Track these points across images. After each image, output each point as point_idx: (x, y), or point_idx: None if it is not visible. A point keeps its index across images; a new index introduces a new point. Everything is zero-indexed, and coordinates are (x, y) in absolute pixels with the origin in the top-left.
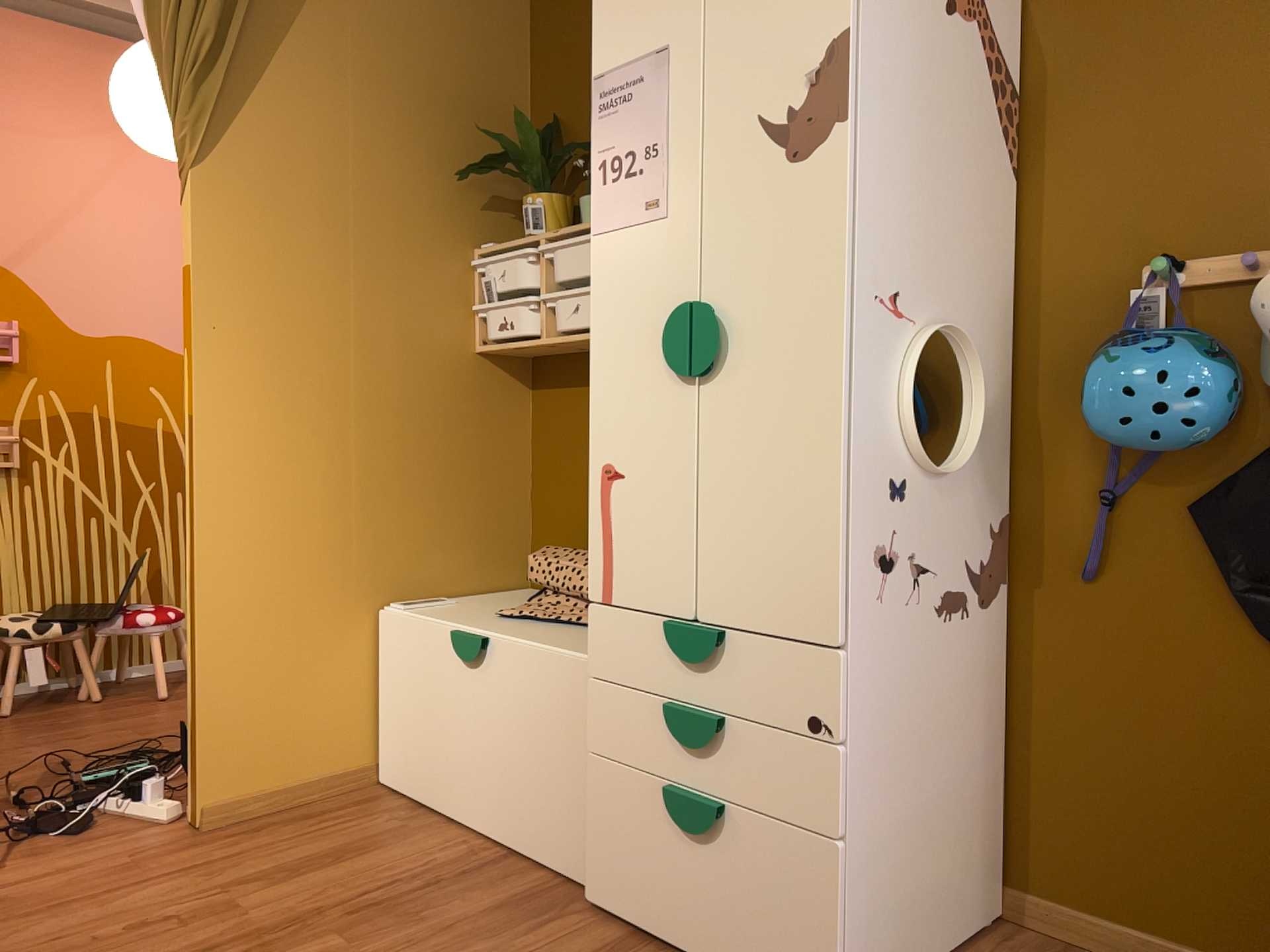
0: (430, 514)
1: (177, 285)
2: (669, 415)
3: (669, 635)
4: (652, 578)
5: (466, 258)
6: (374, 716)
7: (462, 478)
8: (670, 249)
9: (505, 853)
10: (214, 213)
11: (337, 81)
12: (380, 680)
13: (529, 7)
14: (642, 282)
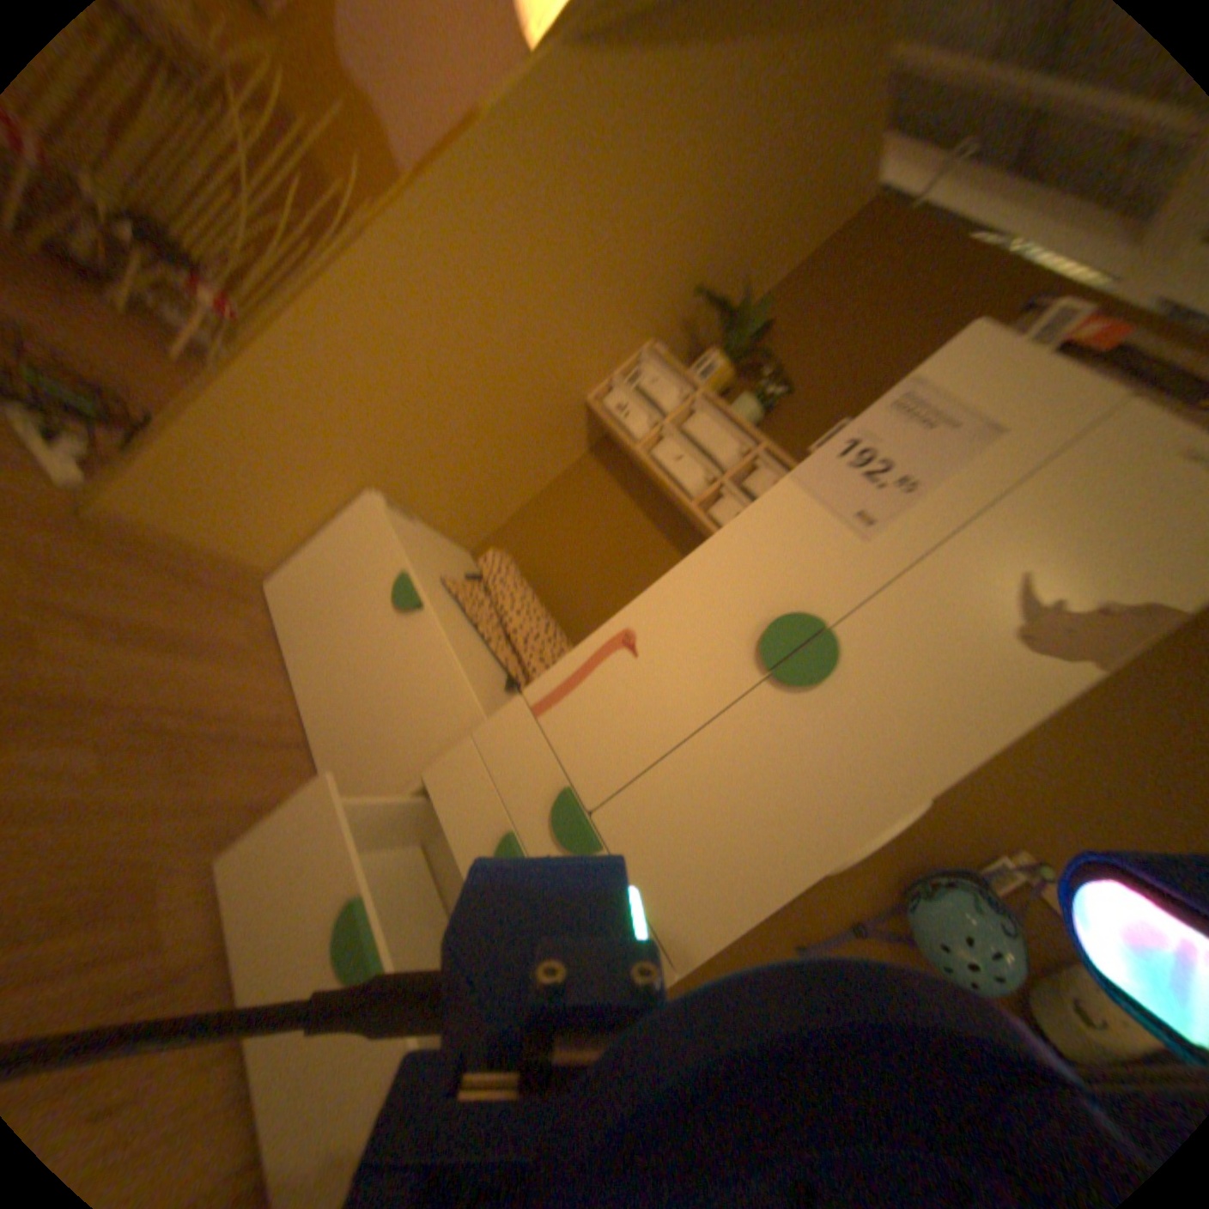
0: (458, 470)
1: (433, 123)
2: (713, 670)
3: (558, 799)
4: (584, 749)
5: (638, 345)
6: (298, 554)
7: (497, 467)
8: (840, 569)
9: (302, 749)
10: (535, 107)
11: (704, 132)
12: (325, 536)
13: (826, 241)
14: (792, 561)
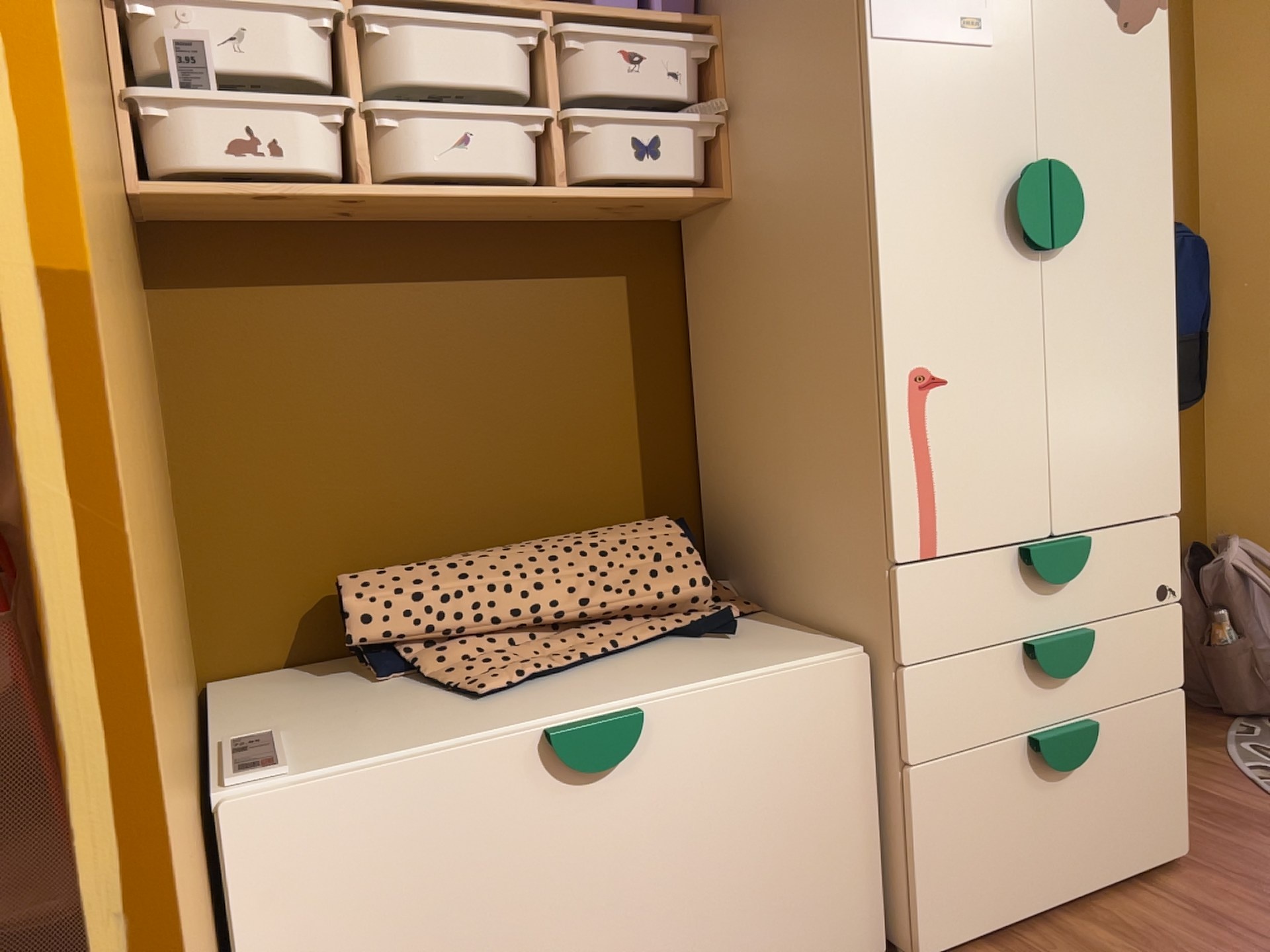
0: None
1: None
2: (1009, 300)
3: (1026, 563)
4: (997, 503)
5: None
6: None
7: None
8: (999, 91)
9: None
10: None
11: None
12: None
13: None
14: (962, 126)
